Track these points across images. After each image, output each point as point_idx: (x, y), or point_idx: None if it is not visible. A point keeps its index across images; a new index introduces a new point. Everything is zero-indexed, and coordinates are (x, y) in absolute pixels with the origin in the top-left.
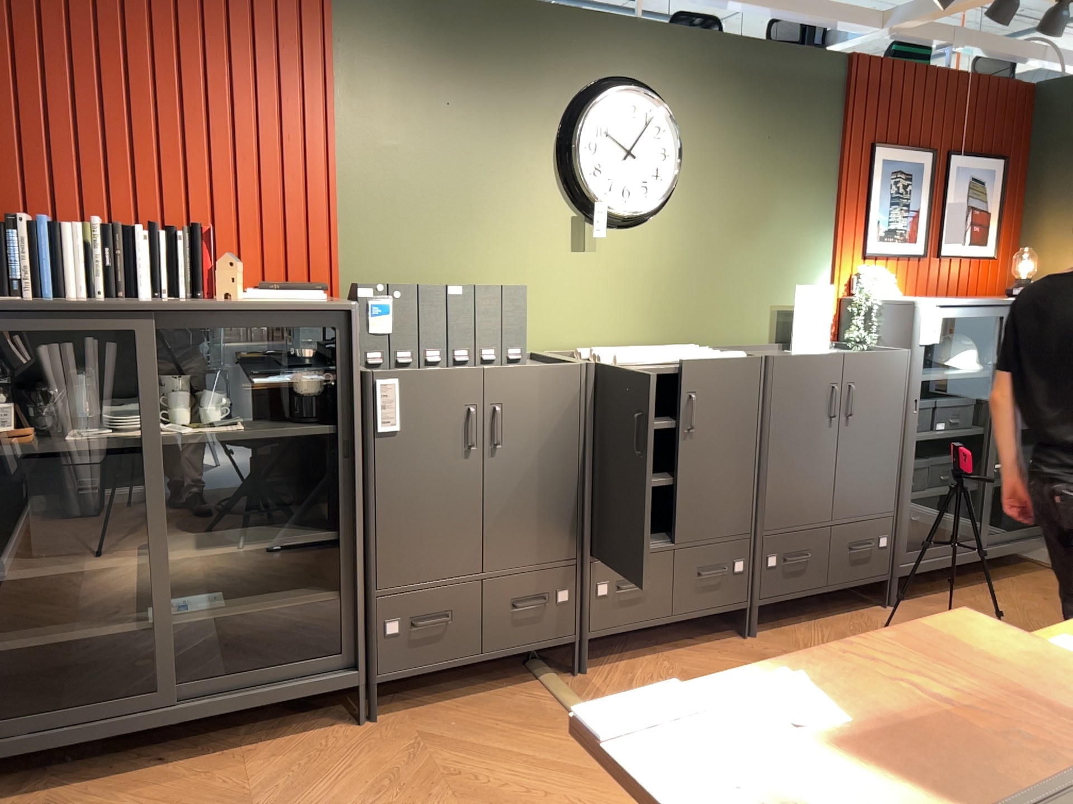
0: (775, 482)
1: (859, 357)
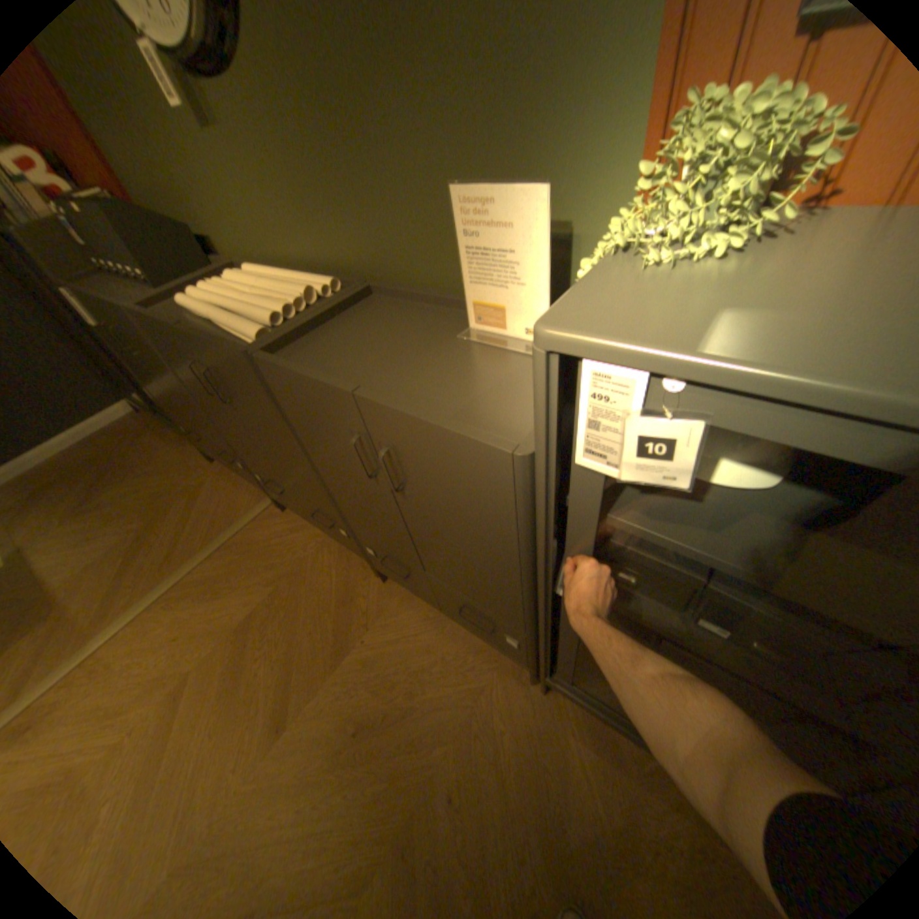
0: (336, 495)
1: (382, 412)
